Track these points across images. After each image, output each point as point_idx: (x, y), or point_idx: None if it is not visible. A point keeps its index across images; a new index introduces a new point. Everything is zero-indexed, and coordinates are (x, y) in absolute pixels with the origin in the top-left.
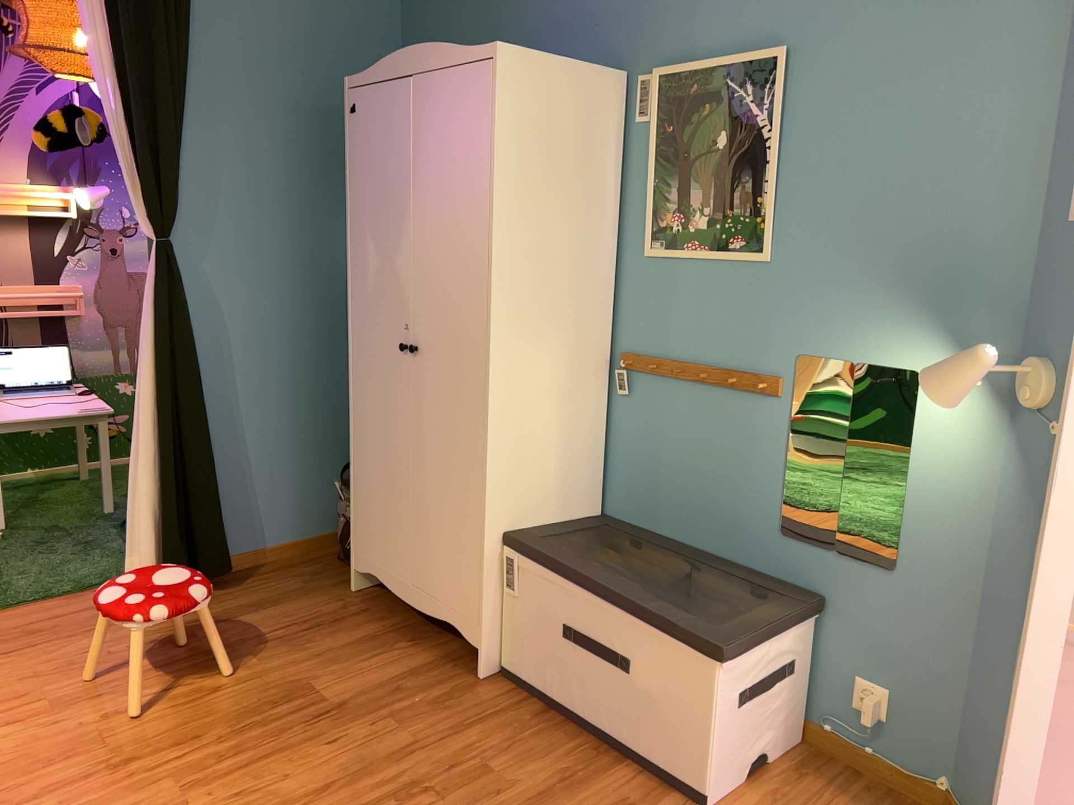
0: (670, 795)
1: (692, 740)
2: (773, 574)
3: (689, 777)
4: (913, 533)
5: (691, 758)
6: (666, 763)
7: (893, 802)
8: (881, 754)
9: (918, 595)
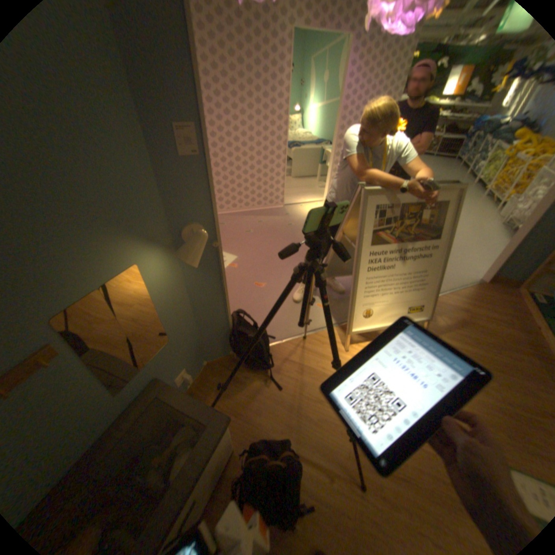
0: (227, 474)
1: (225, 455)
2: (124, 409)
3: (226, 461)
4: (168, 322)
5: (225, 458)
6: (219, 477)
7: (207, 382)
8: (191, 382)
9: (179, 336)
